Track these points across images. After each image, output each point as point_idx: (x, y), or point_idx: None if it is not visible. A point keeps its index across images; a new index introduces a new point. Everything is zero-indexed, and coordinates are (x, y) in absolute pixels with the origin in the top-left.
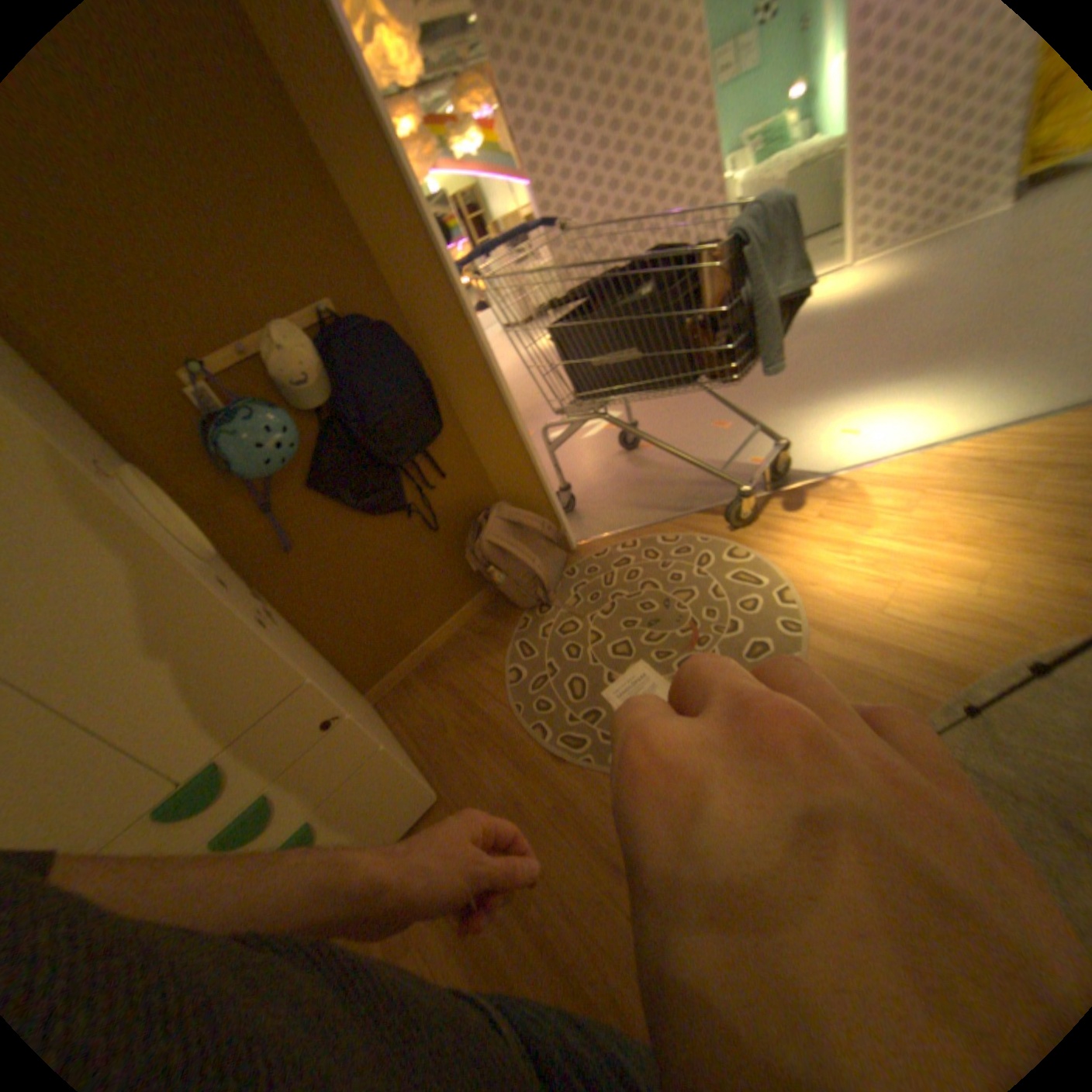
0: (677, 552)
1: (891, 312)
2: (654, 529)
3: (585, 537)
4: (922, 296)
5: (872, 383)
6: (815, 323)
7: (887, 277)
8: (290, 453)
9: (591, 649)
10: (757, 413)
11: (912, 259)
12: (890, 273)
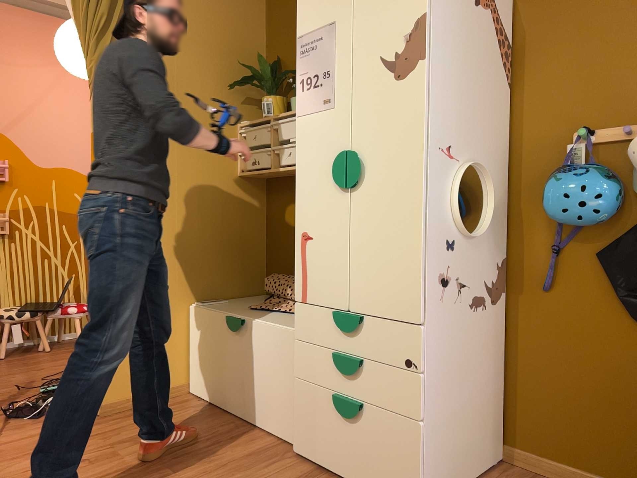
0: None
1: None
2: None
3: None
4: None
5: None
6: None
7: None
8: (589, 216)
9: None
10: None
11: None
12: None
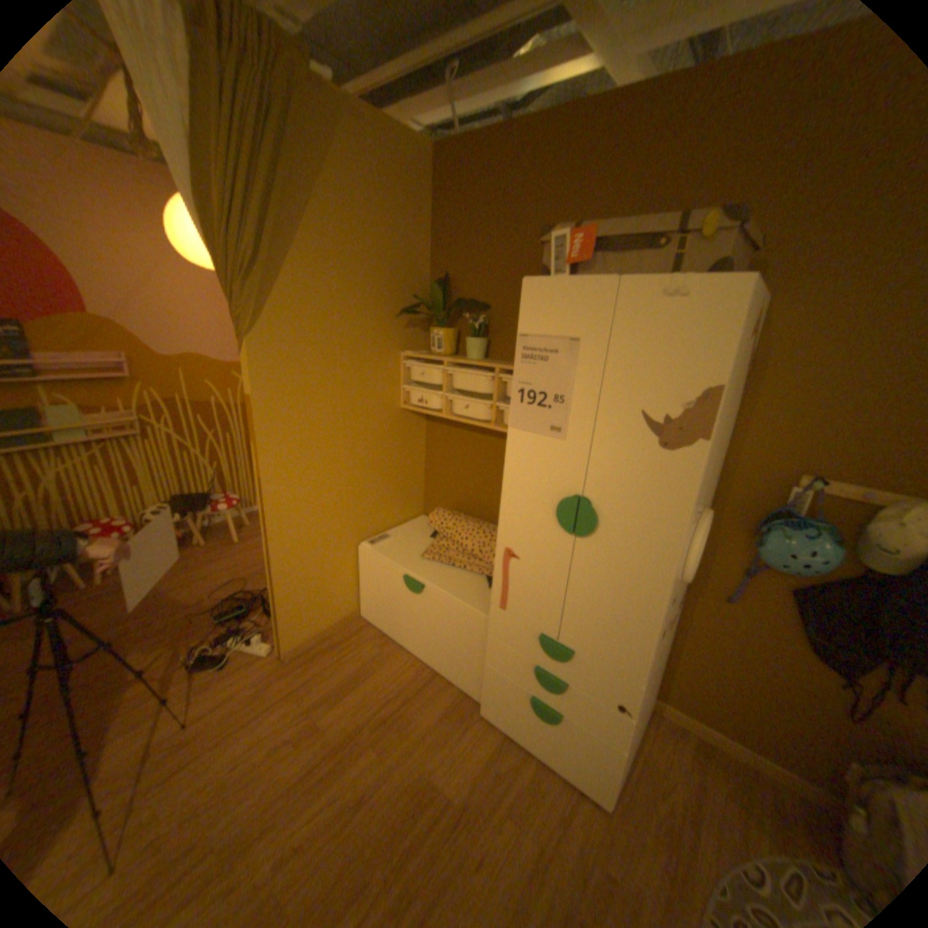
0: None
1: None
2: None
3: None
4: None
5: None
6: None
7: None
8: (809, 574)
9: None
10: None
11: None
12: None
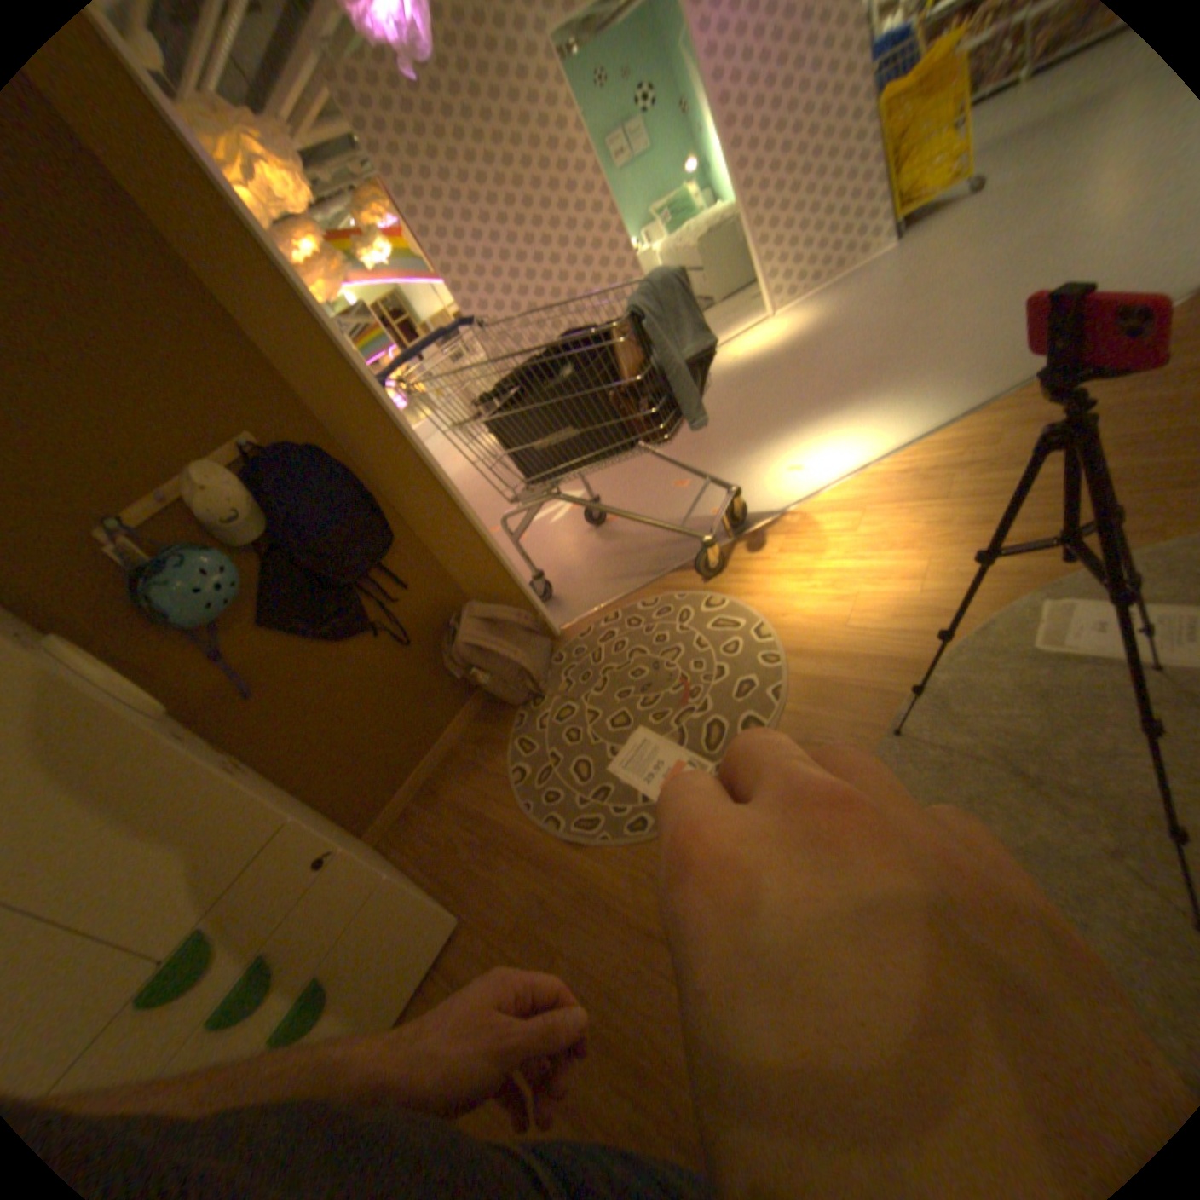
0: (659, 614)
1: (813, 352)
2: (633, 597)
3: (569, 621)
4: (837, 334)
5: (807, 420)
6: (750, 374)
7: (805, 322)
8: (233, 592)
9: (591, 728)
10: (712, 467)
11: (824, 302)
12: (807, 318)
